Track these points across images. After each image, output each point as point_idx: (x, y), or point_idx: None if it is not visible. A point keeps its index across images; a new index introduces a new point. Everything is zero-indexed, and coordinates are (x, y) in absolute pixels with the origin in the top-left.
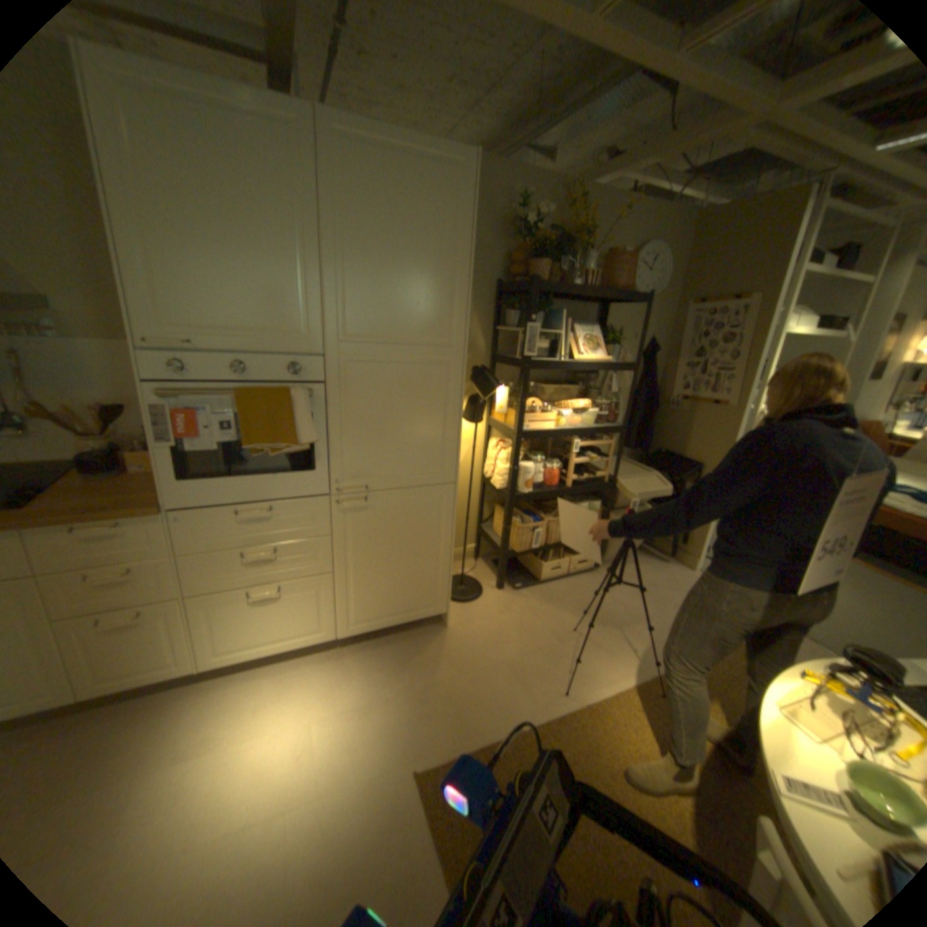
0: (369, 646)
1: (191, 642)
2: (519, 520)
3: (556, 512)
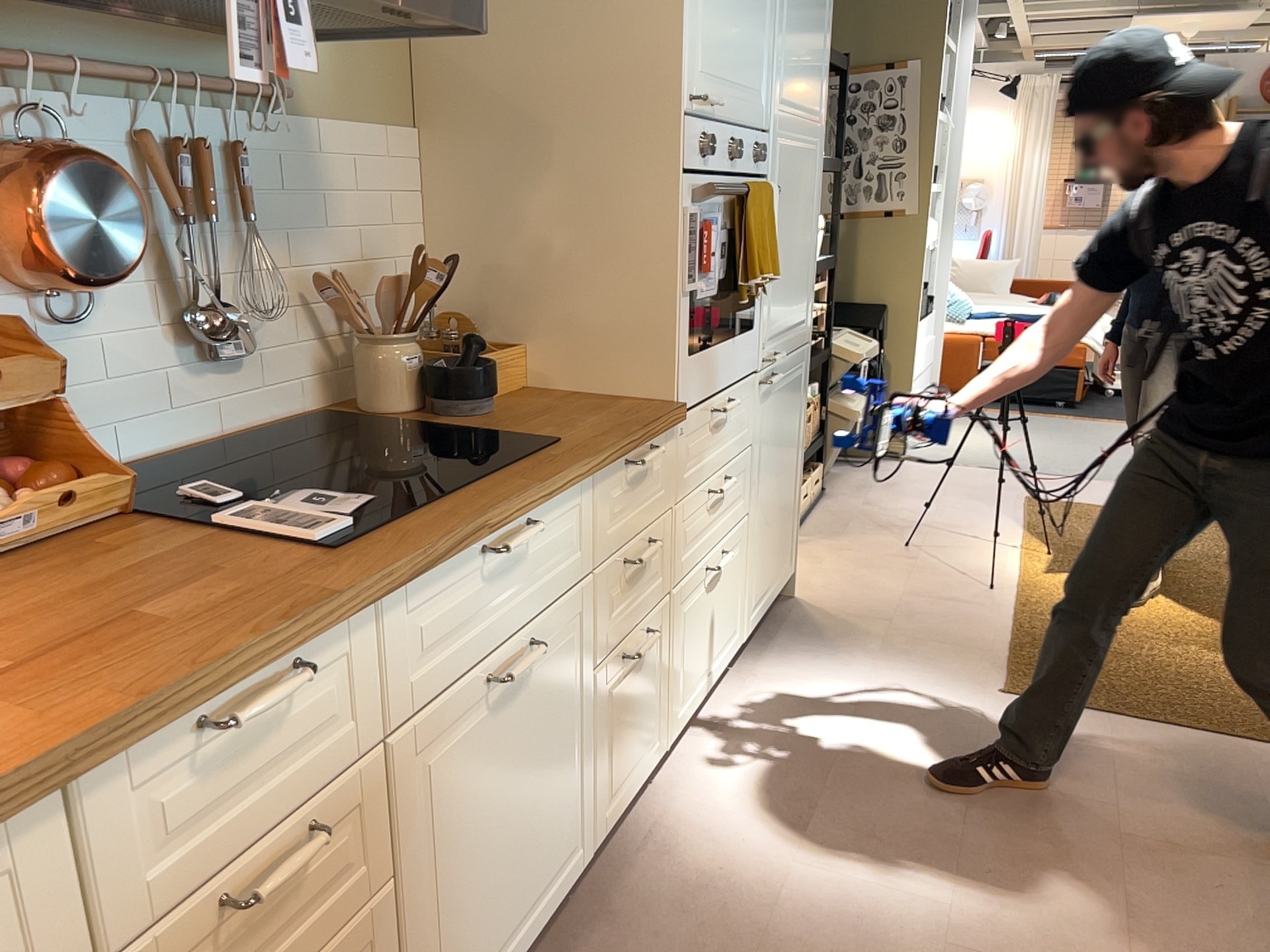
0: (755, 648)
1: (671, 677)
2: None
3: None
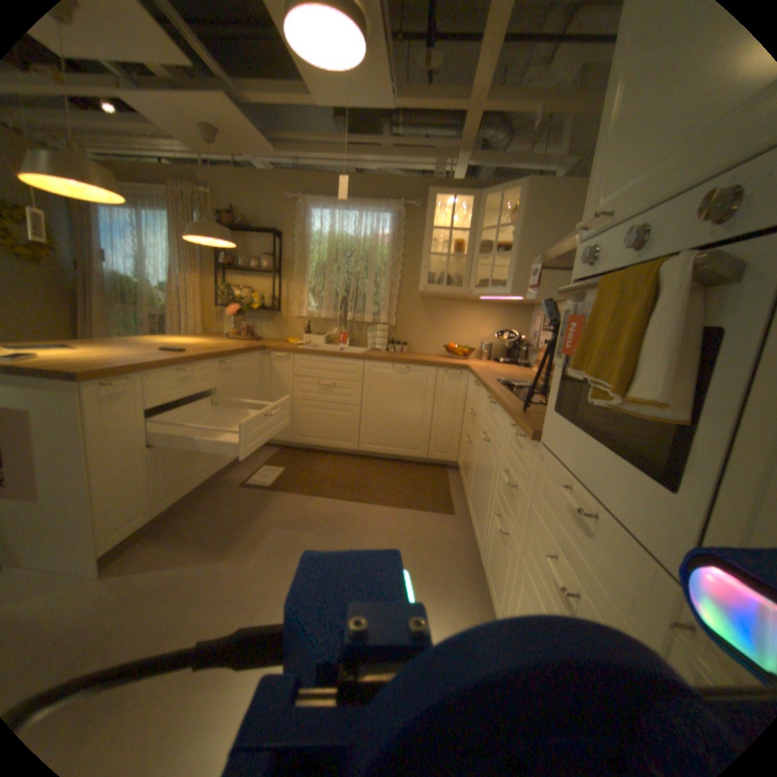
0: None
1: (510, 611)
2: None
3: None
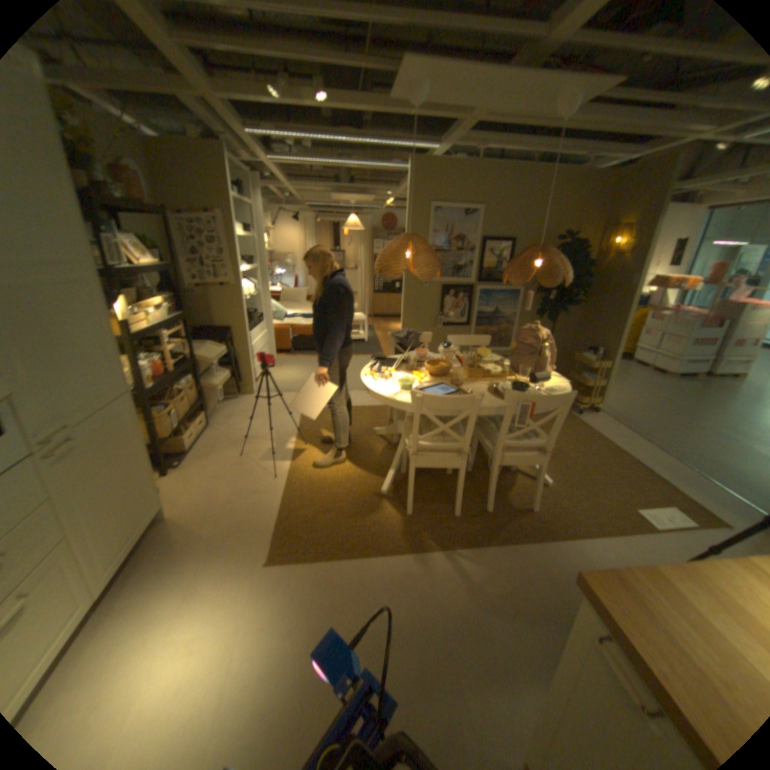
0: (122, 581)
1: None
2: (154, 412)
3: (170, 395)
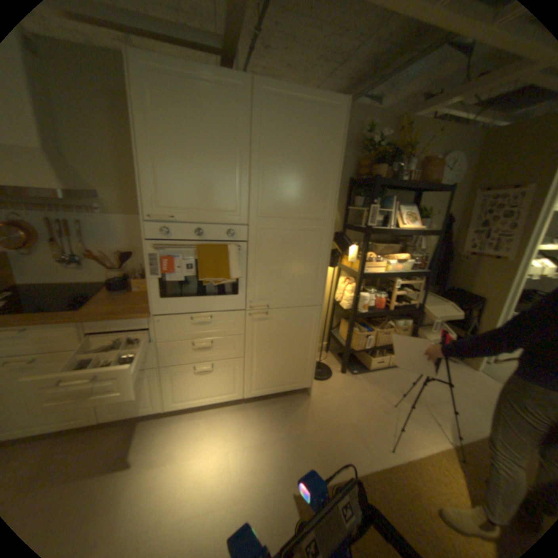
0: (263, 404)
1: (162, 393)
2: (358, 330)
3: (383, 326)
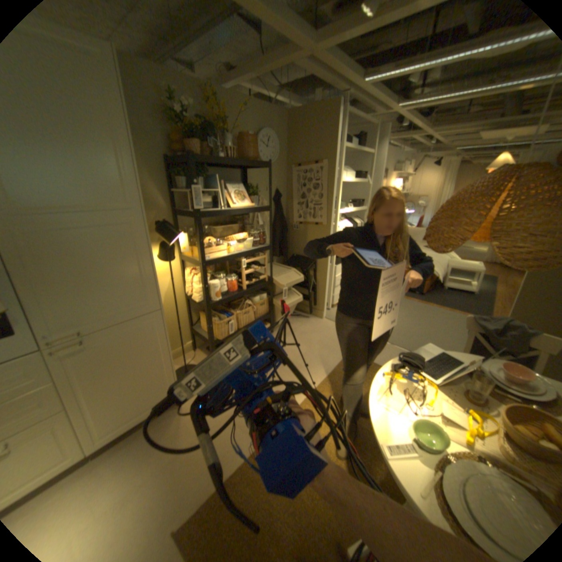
0: (118, 447)
1: None
2: (217, 318)
3: (241, 306)
